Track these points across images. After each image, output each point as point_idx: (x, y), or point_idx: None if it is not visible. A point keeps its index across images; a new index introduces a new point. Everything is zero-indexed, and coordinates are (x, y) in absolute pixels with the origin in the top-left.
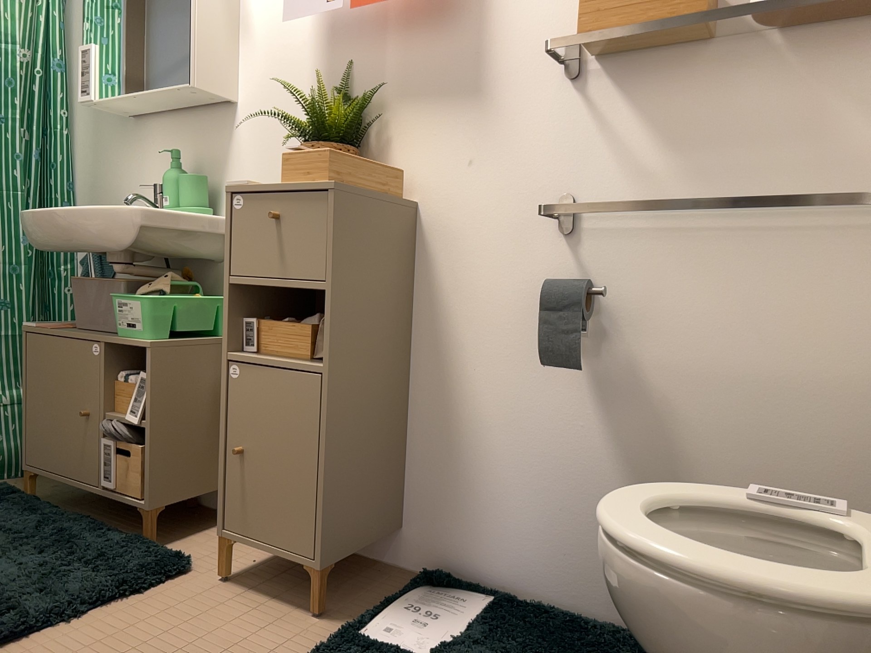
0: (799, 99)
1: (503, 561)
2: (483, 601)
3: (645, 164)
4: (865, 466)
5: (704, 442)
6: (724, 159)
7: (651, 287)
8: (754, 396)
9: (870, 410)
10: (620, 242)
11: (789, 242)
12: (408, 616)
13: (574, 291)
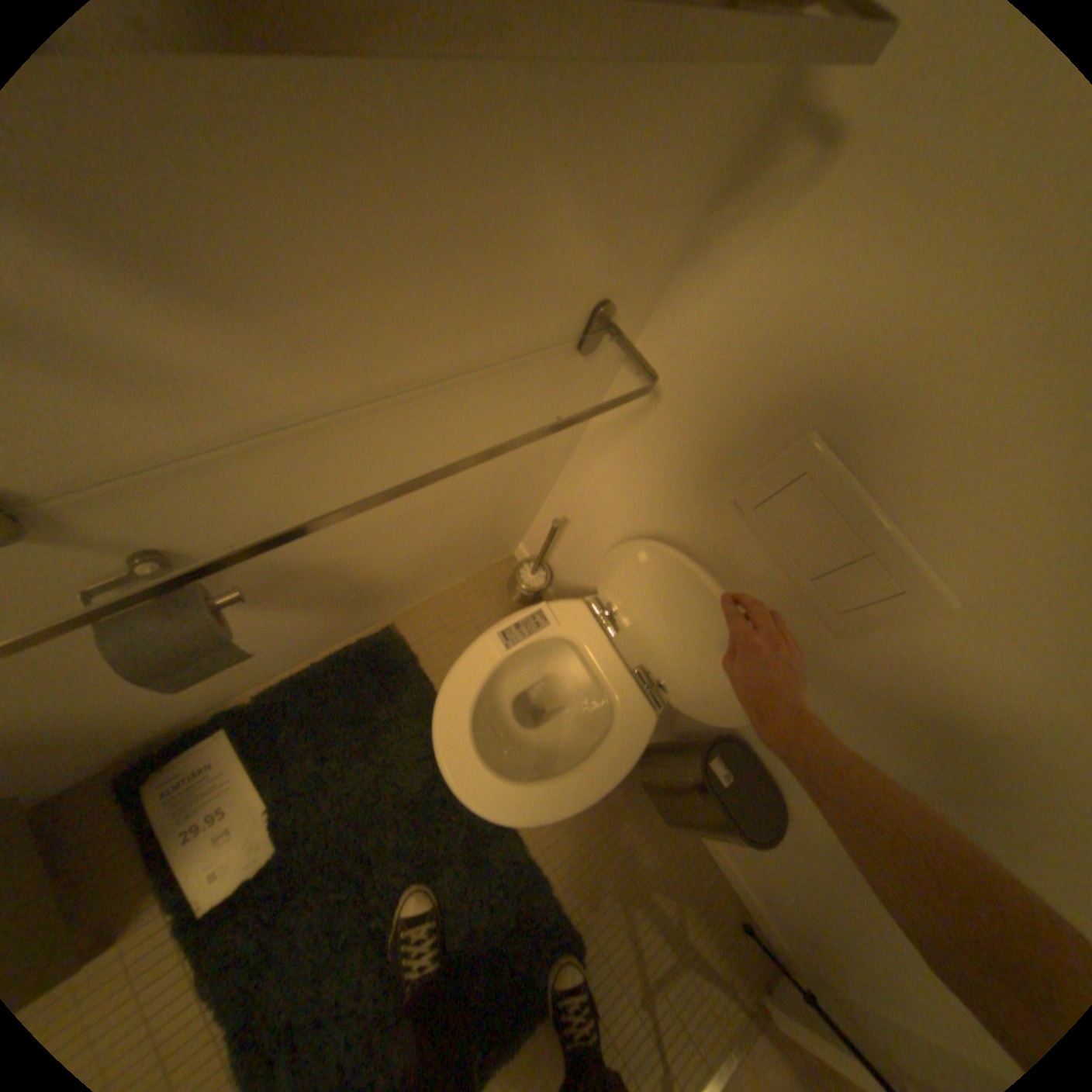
0: (496, 159)
1: (194, 706)
2: (218, 747)
3: (148, 343)
4: (496, 501)
5: (375, 557)
6: (353, 301)
7: (270, 502)
8: (418, 513)
9: (506, 475)
10: (171, 484)
11: (457, 392)
12: (194, 844)
13: (193, 637)
